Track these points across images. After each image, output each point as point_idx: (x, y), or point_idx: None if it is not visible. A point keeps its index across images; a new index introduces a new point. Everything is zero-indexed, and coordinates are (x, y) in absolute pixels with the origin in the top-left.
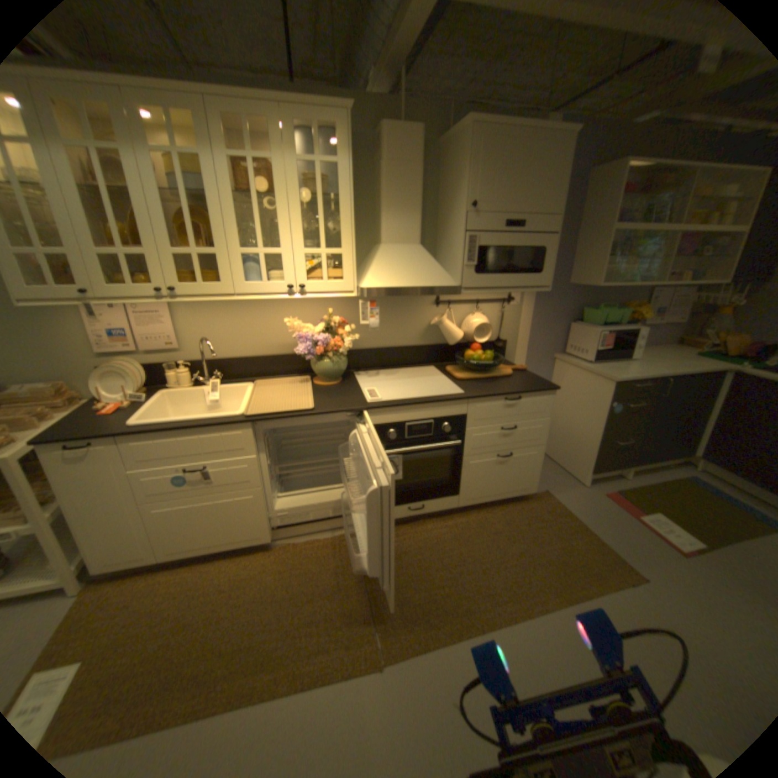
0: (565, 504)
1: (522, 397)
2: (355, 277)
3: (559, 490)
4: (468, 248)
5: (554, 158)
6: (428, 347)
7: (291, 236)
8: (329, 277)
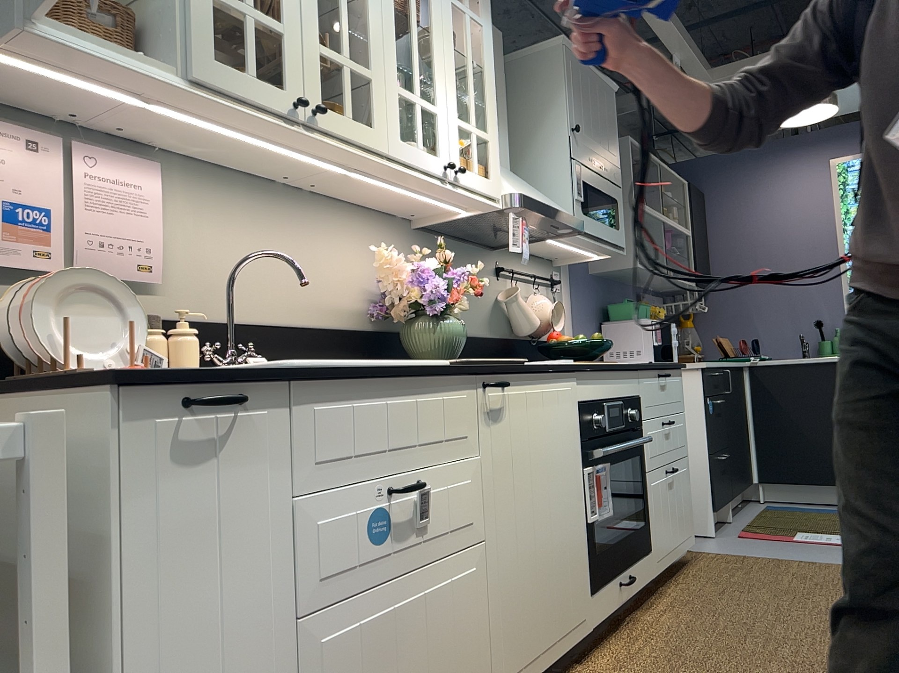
0: (720, 552)
1: (667, 373)
2: (500, 178)
3: (694, 546)
4: (576, 177)
5: (609, 108)
6: (498, 338)
7: (446, 92)
8: (474, 169)
